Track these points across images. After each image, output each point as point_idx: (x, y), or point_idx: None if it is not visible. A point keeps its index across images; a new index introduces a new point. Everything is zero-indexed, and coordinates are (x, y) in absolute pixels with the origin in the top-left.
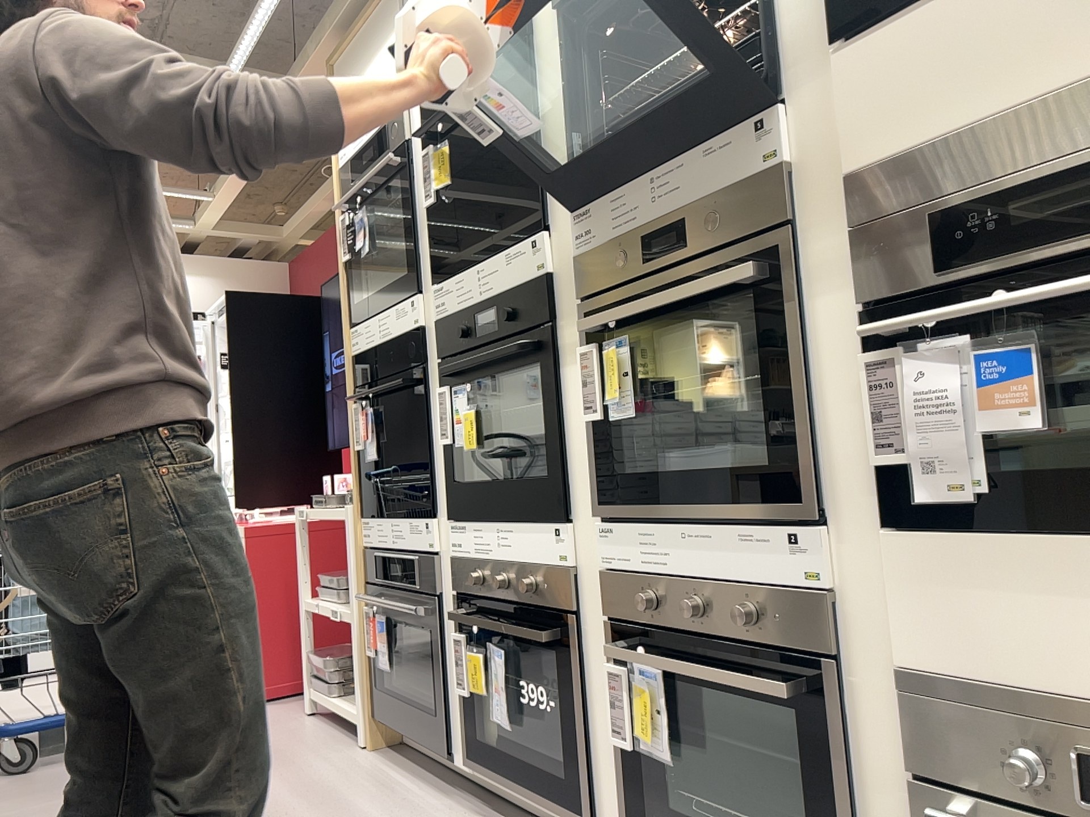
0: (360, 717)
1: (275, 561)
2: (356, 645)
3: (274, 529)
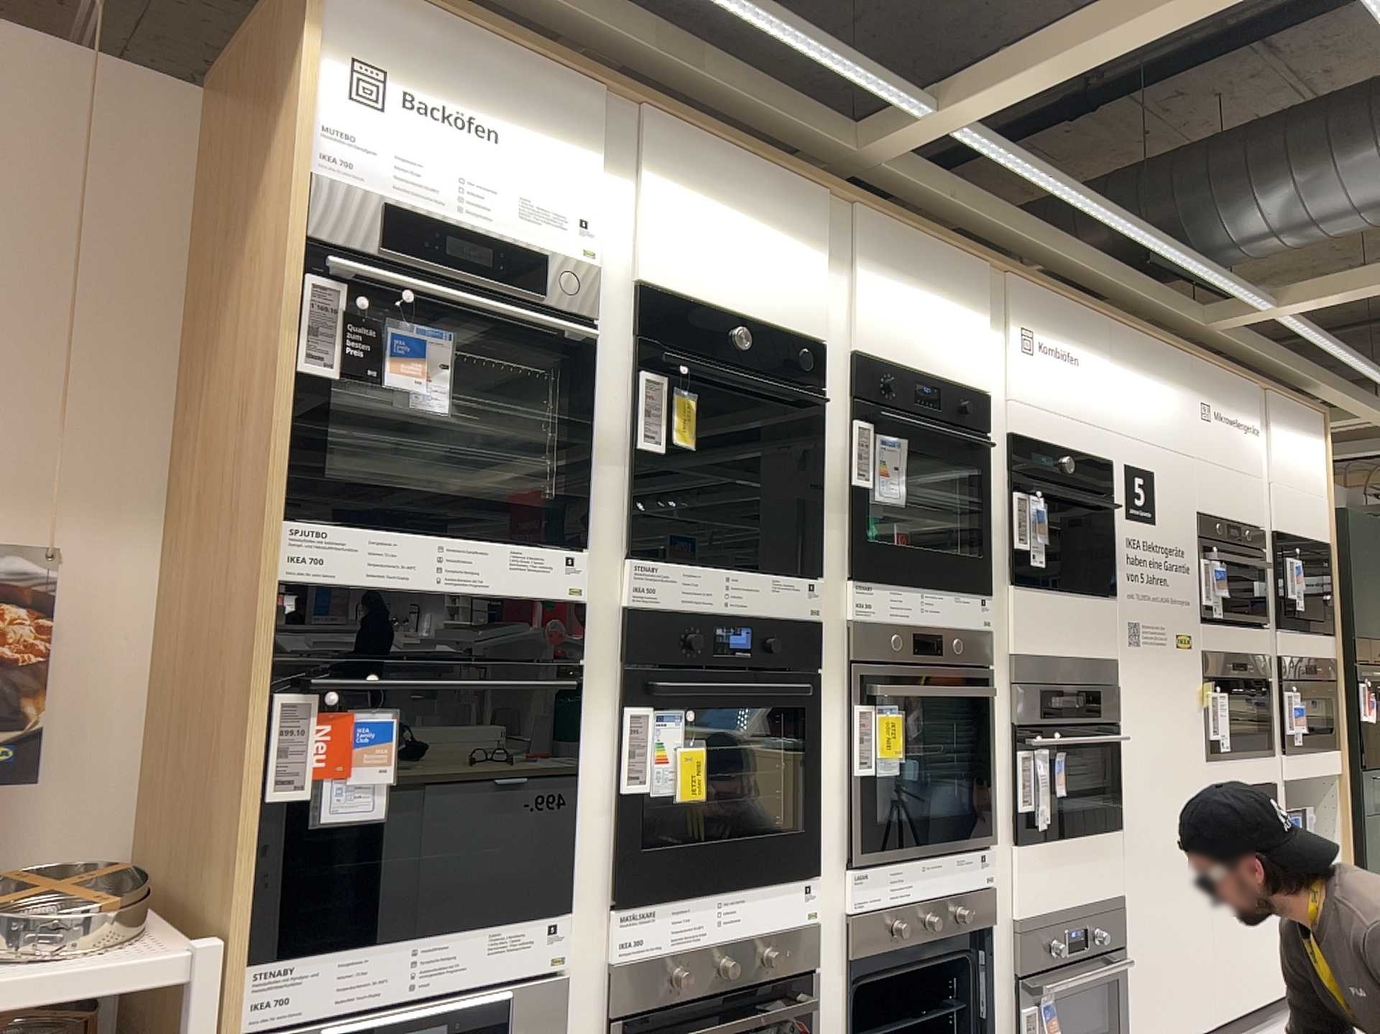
0: None
1: None
2: None
3: None
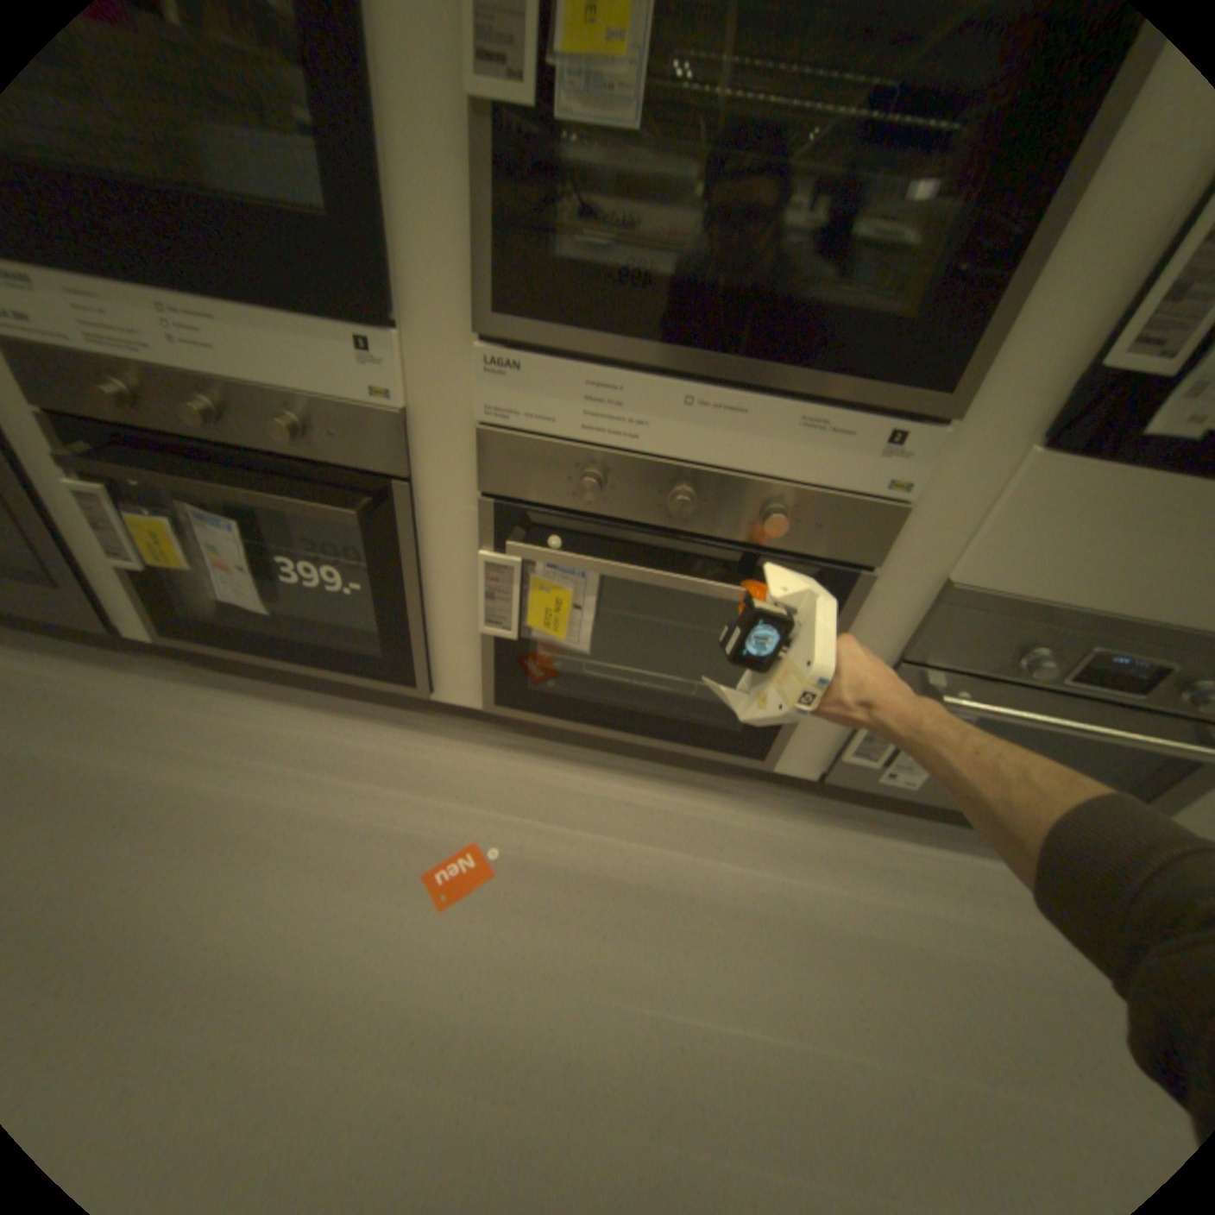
0: None
1: None
2: None
3: None
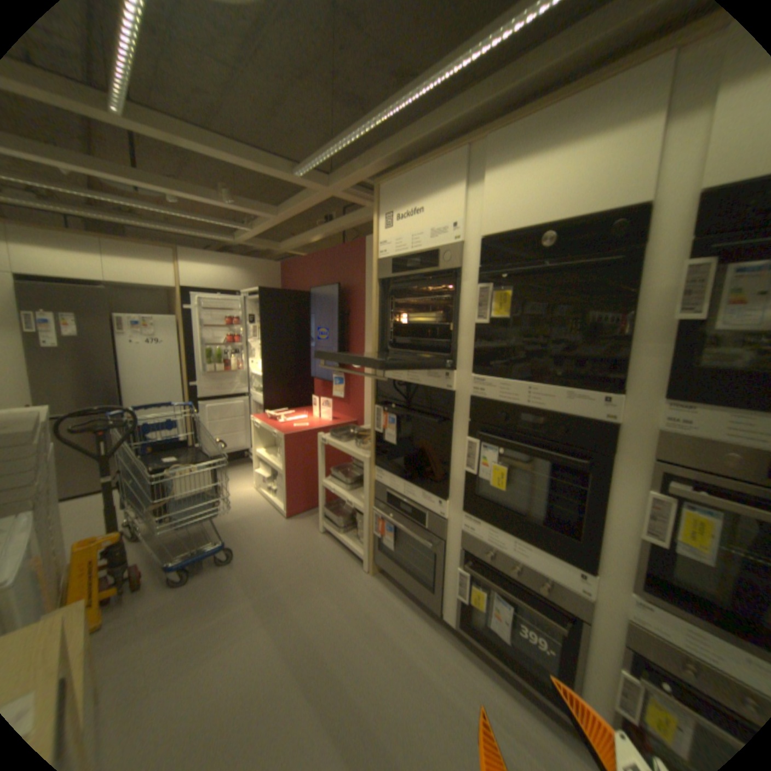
0: (367, 560)
1: (298, 452)
2: (367, 527)
3: (298, 436)
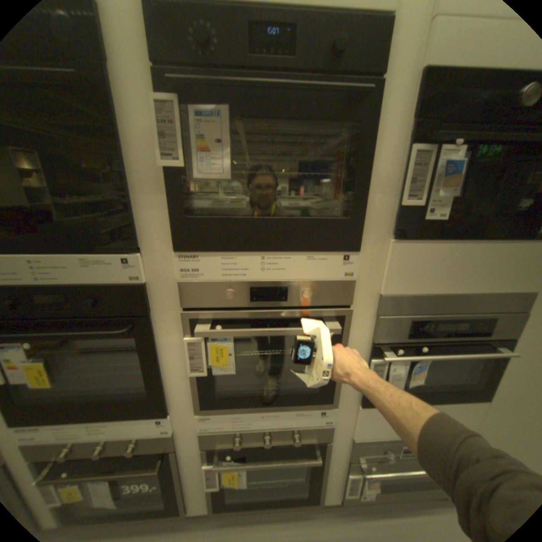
0: None
1: None
2: None
3: None
